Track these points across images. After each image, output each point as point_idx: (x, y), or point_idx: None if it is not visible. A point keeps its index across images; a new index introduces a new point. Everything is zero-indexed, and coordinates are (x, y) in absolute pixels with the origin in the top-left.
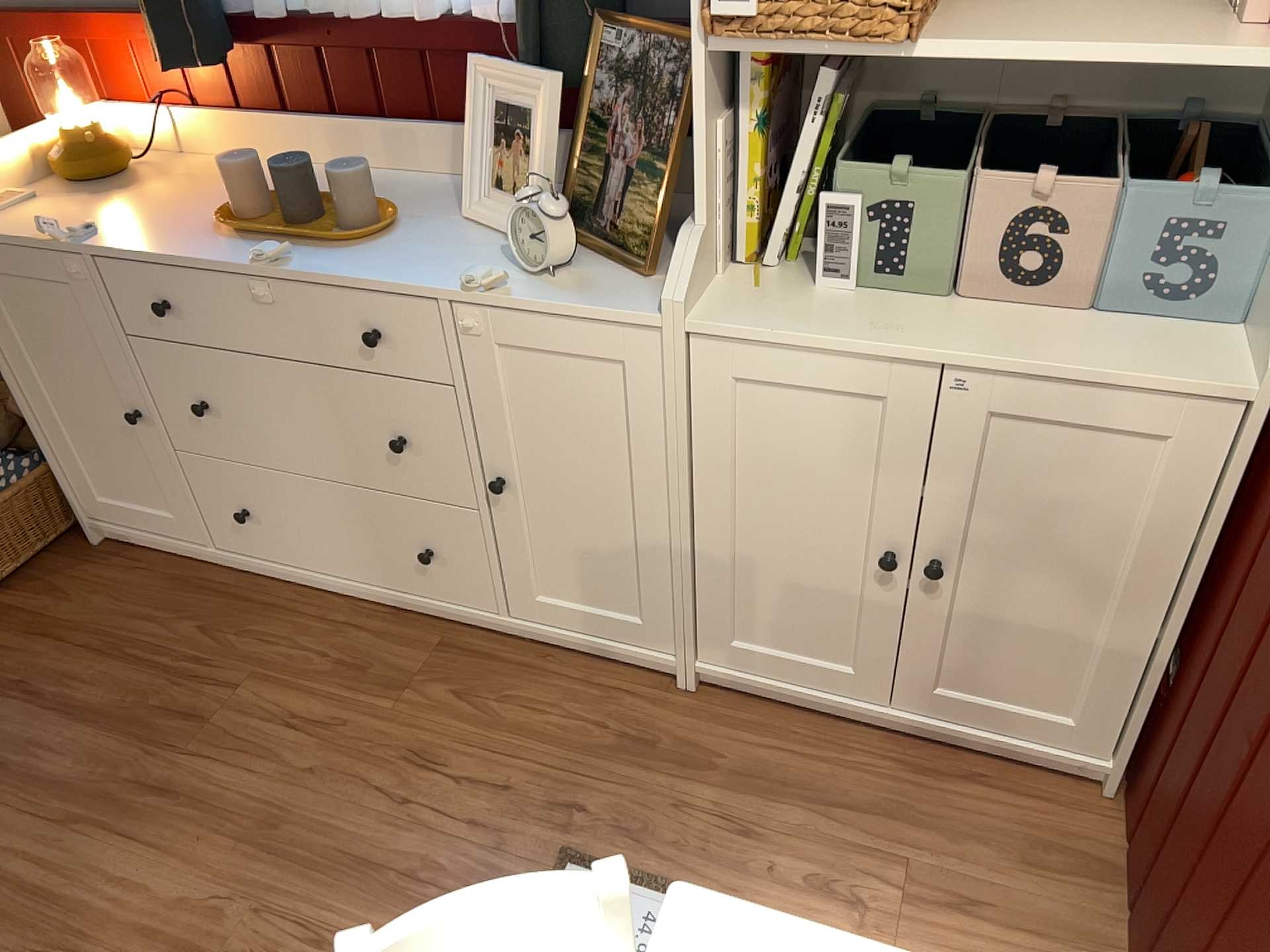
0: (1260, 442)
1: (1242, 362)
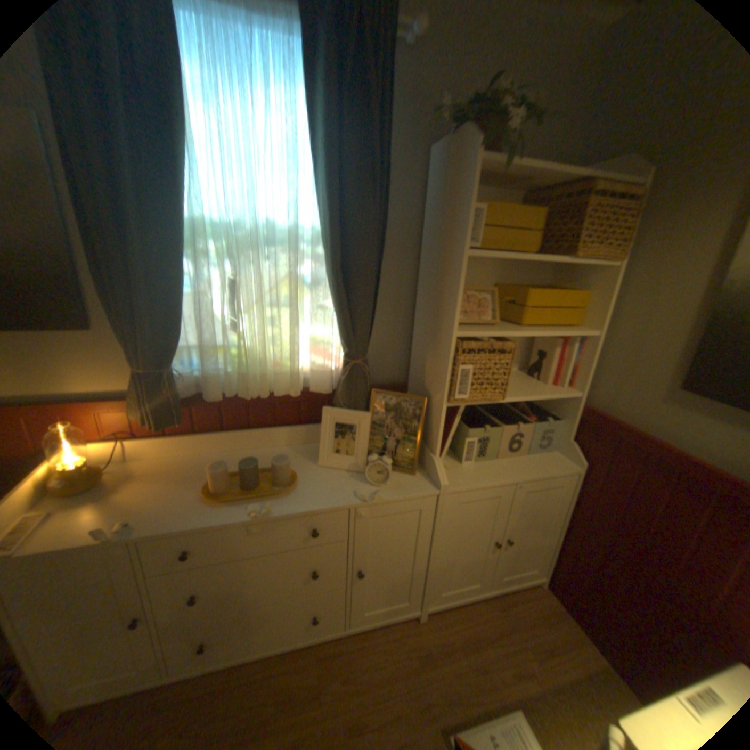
0: (586, 482)
1: (573, 462)
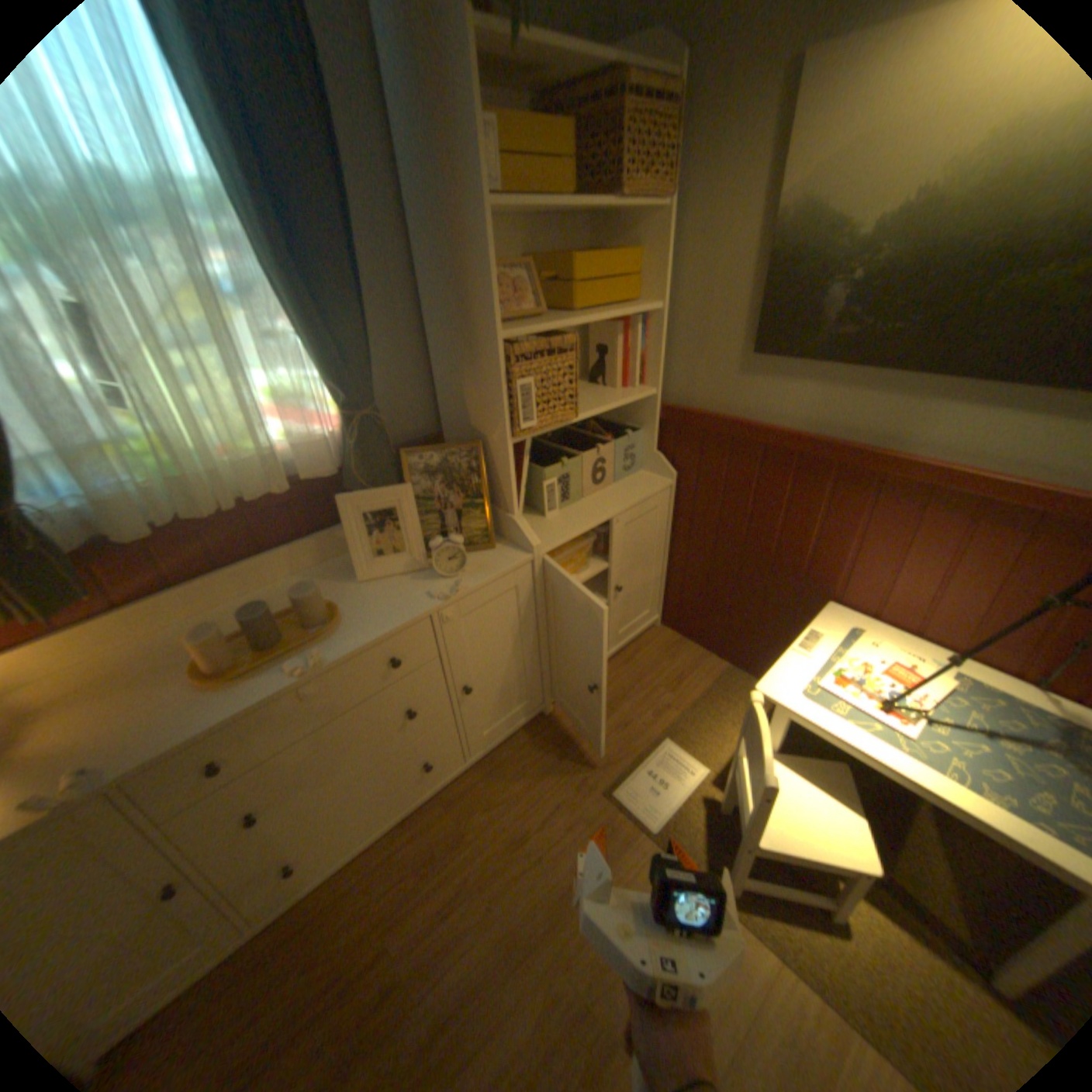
0: (677, 494)
1: (660, 476)
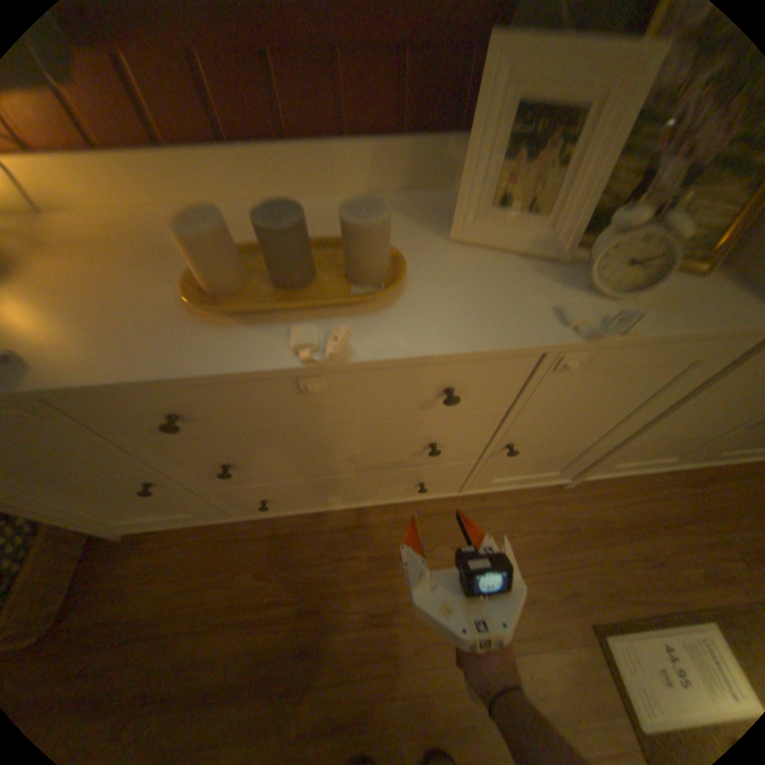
0: None
1: None
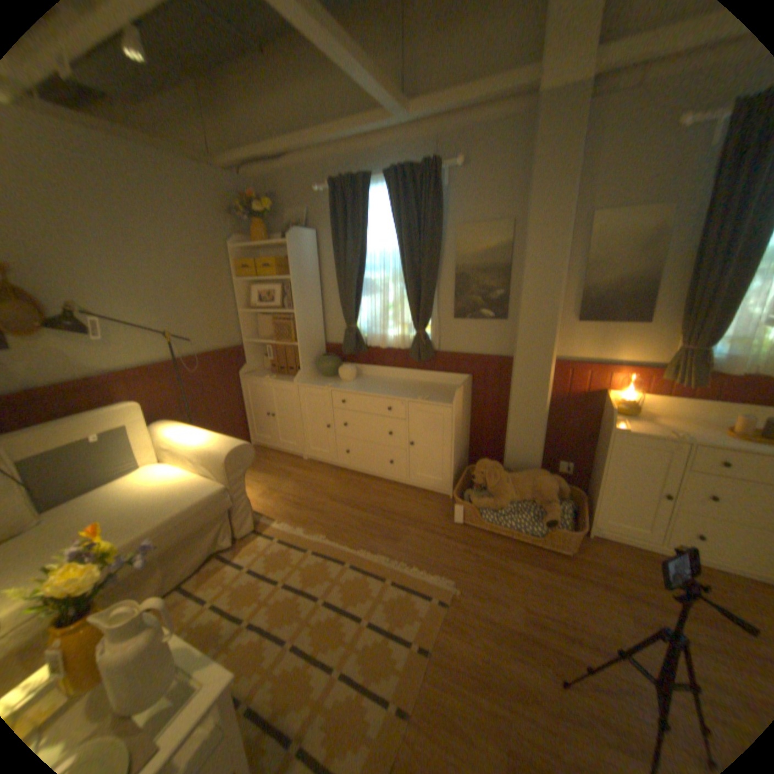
0: None
1: None
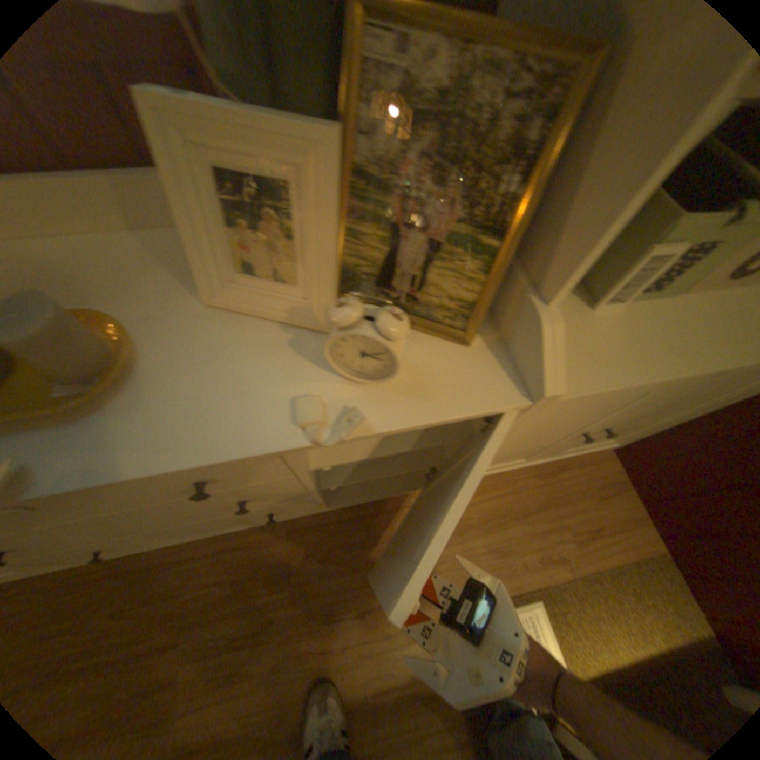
0: None
1: None
